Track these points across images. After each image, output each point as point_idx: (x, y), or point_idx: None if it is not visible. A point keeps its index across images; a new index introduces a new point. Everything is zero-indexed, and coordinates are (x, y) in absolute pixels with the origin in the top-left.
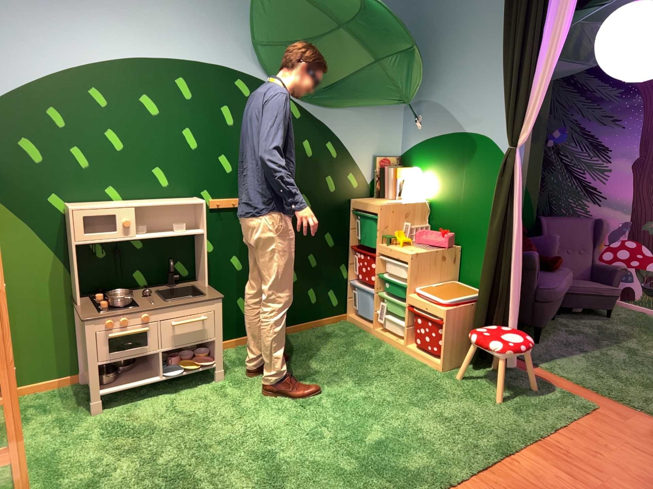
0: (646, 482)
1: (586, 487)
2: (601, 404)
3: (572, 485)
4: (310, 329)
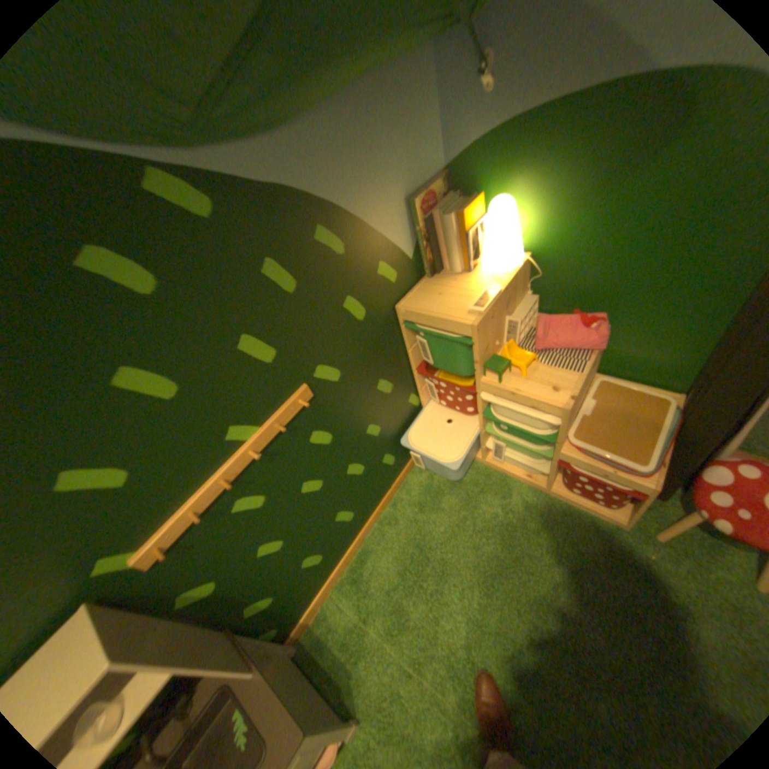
0: None
1: None
2: None
3: None
4: (400, 487)
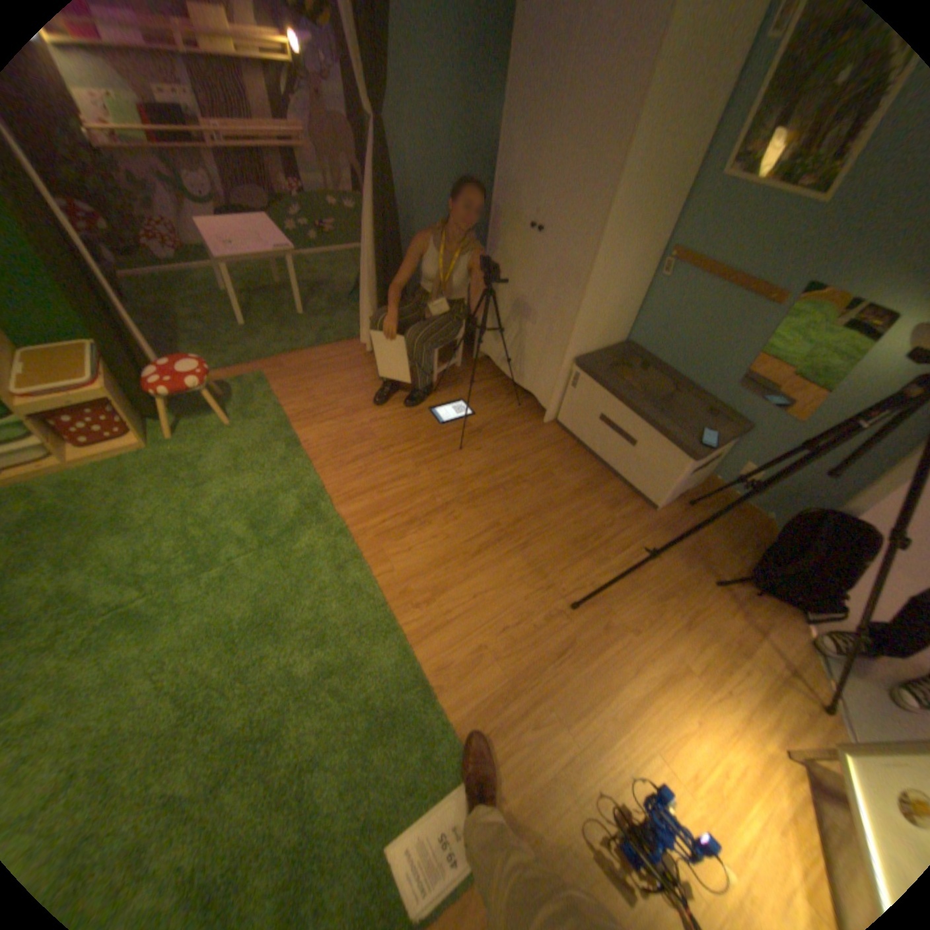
0: (344, 391)
1: (341, 418)
2: (258, 370)
3: (338, 424)
4: None
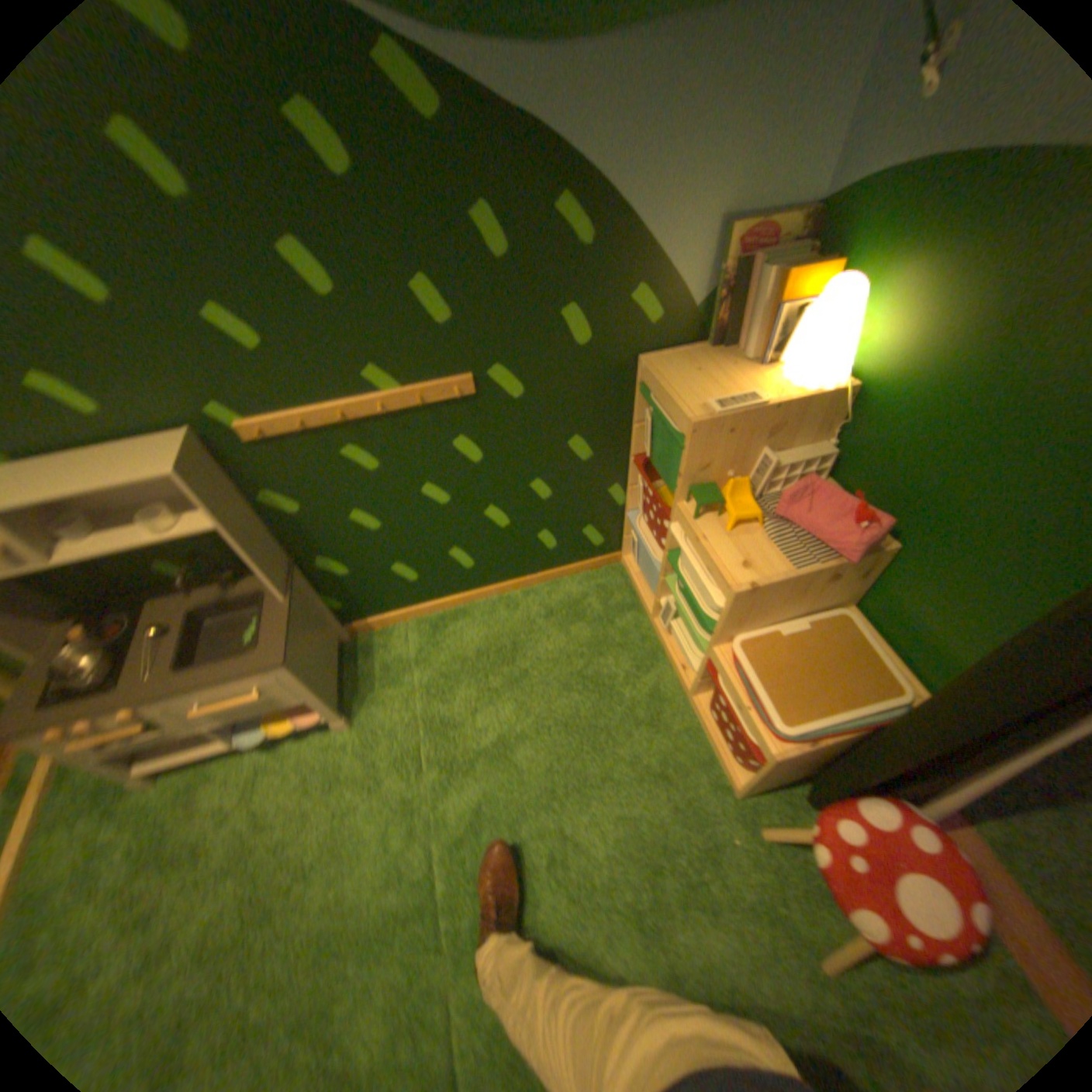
0: None
1: None
2: None
3: None
4: (547, 582)
